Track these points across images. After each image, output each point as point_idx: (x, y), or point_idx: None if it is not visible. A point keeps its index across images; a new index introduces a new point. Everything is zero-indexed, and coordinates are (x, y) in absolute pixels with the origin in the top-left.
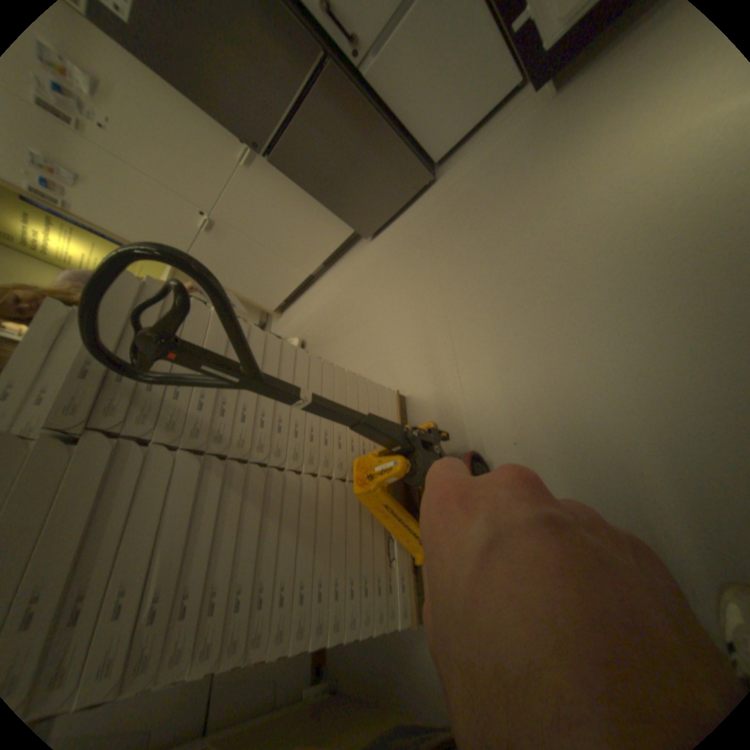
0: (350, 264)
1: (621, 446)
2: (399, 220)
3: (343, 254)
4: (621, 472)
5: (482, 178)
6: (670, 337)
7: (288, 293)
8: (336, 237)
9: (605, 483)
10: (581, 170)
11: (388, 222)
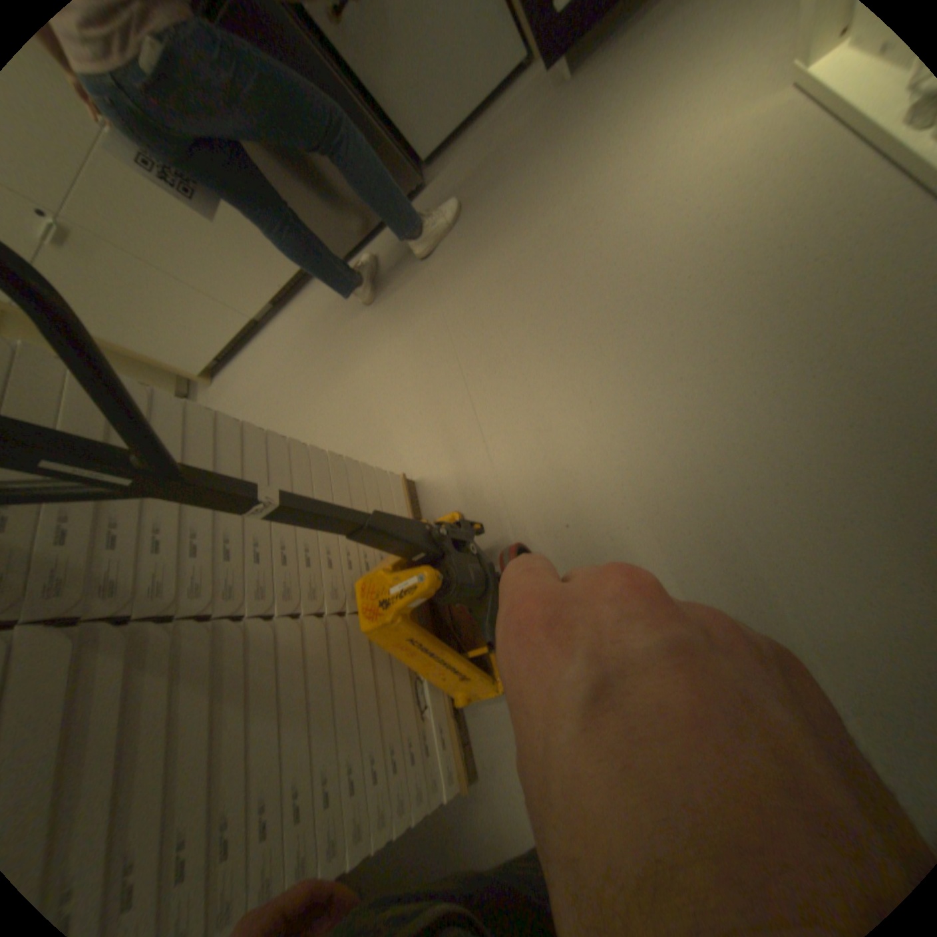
0: (313, 303)
1: (692, 512)
2: (378, 239)
3: (301, 289)
4: (694, 543)
5: (487, 184)
6: (731, 376)
7: (220, 348)
8: (287, 263)
9: (678, 559)
10: (610, 176)
11: (363, 243)
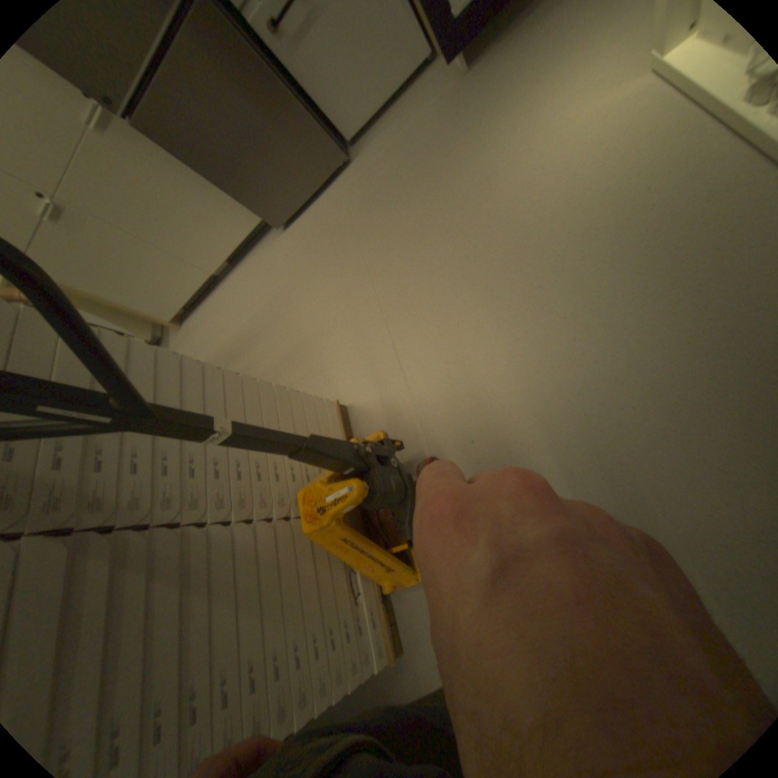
0: (261, 261)
1: (575, 429)
2: (313, 207)
3: (251, 249)
4: (578, 455)
5: (401, 159)
6: (605, 315)
7: (187, 299)
8: (239, 229)
9: (565, 468)
10: (502, 150)
11: (301, 210)
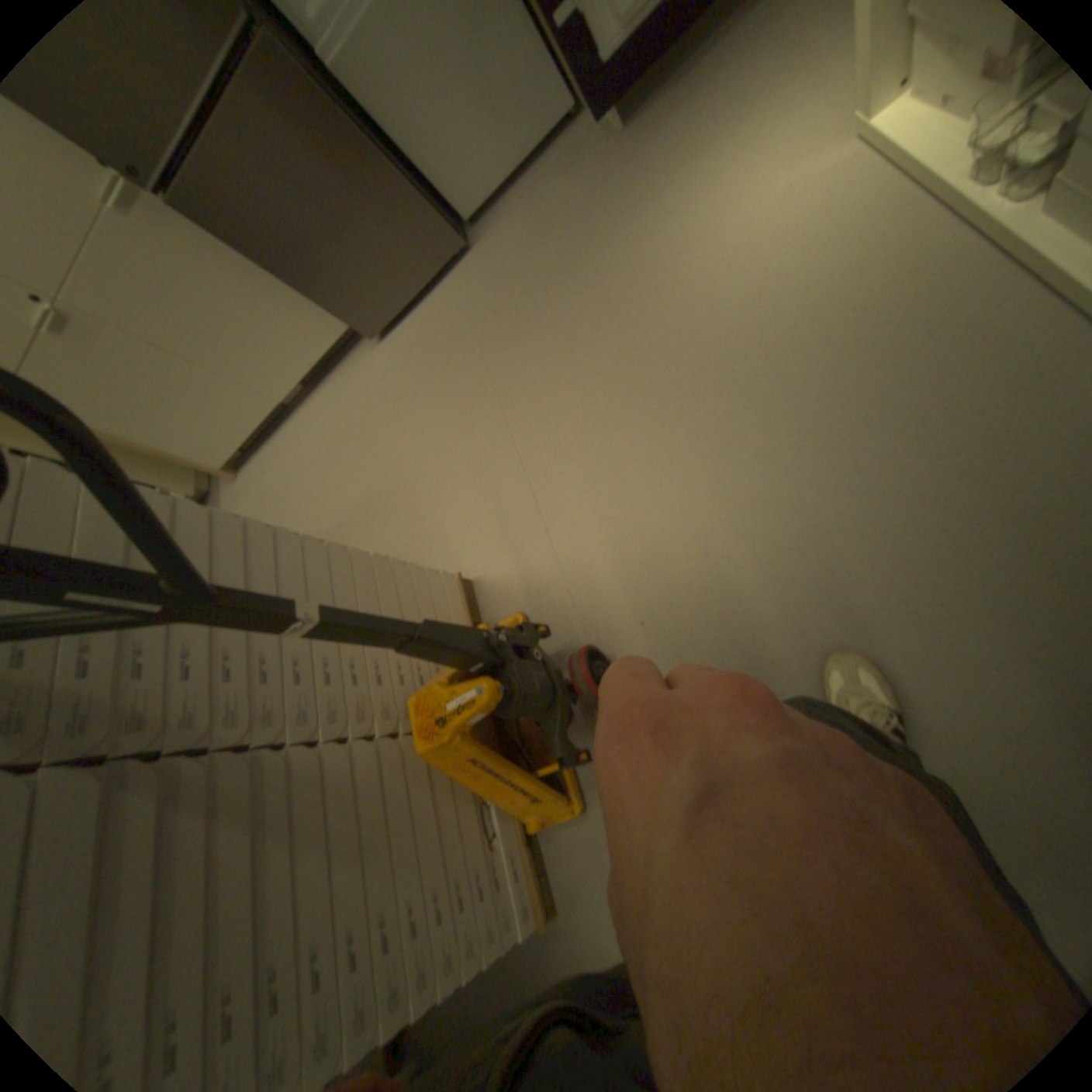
0: (349, 382)
1: (775, 602)
2: (420, 308)
3: (335, 366)
4: (779, 636)
5: (538, 245)
6: (808, 451)
7: (245, 436)
8: (318, 339)
9: (763, 654)
10: (671, 235)
11: (403, 313)
